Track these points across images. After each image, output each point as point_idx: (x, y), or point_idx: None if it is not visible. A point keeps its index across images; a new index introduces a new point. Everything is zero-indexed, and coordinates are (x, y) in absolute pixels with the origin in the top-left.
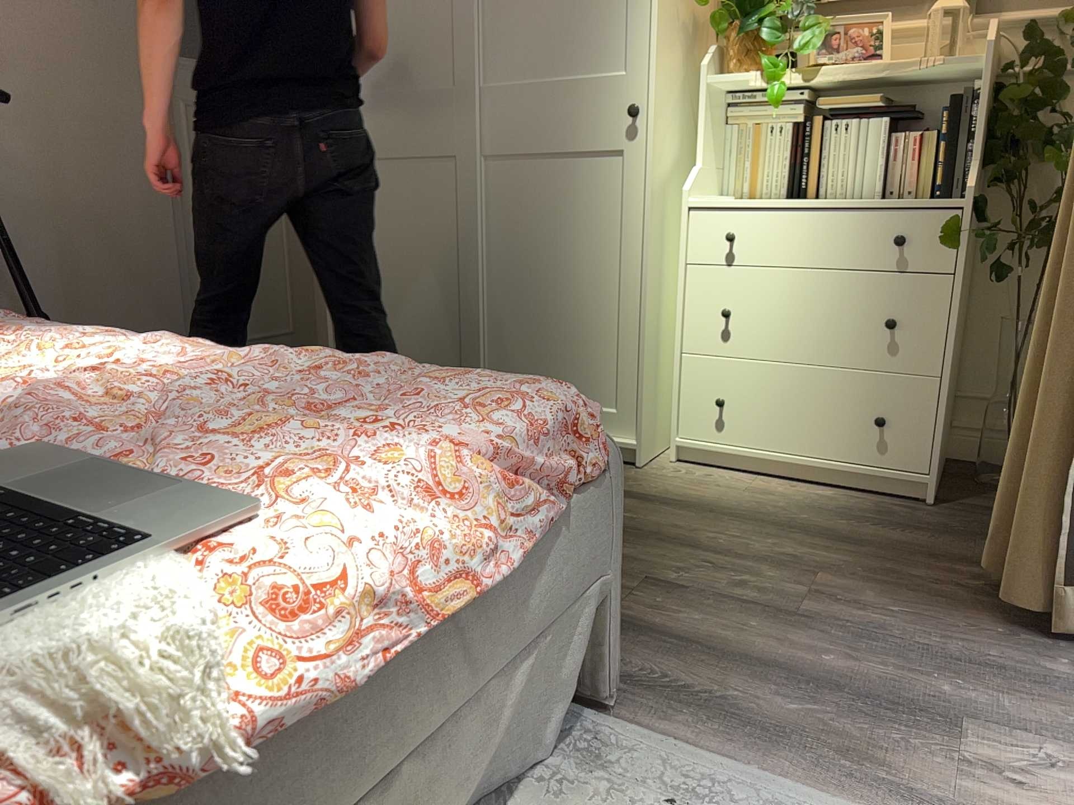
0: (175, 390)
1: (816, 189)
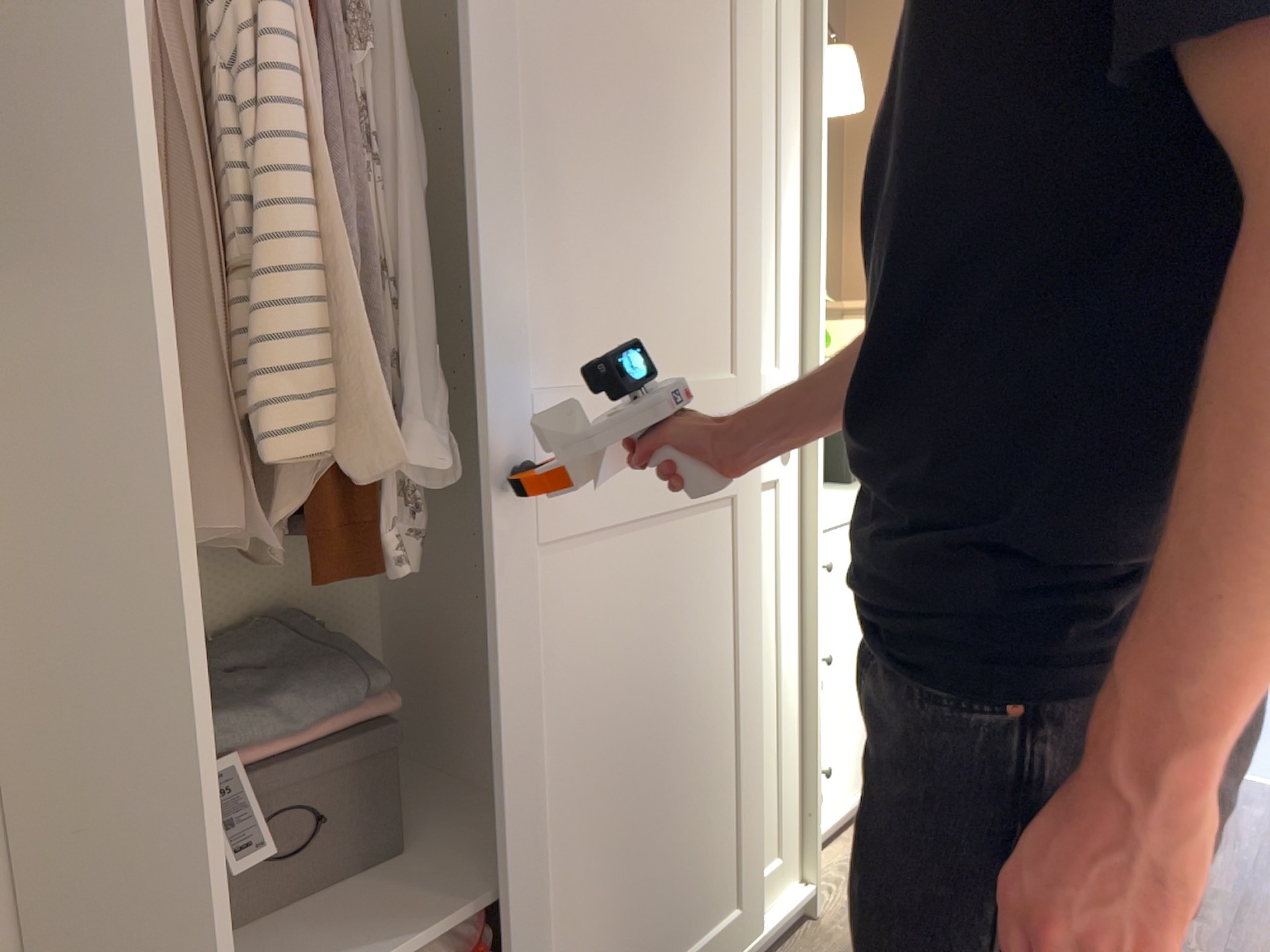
0: None
1: None
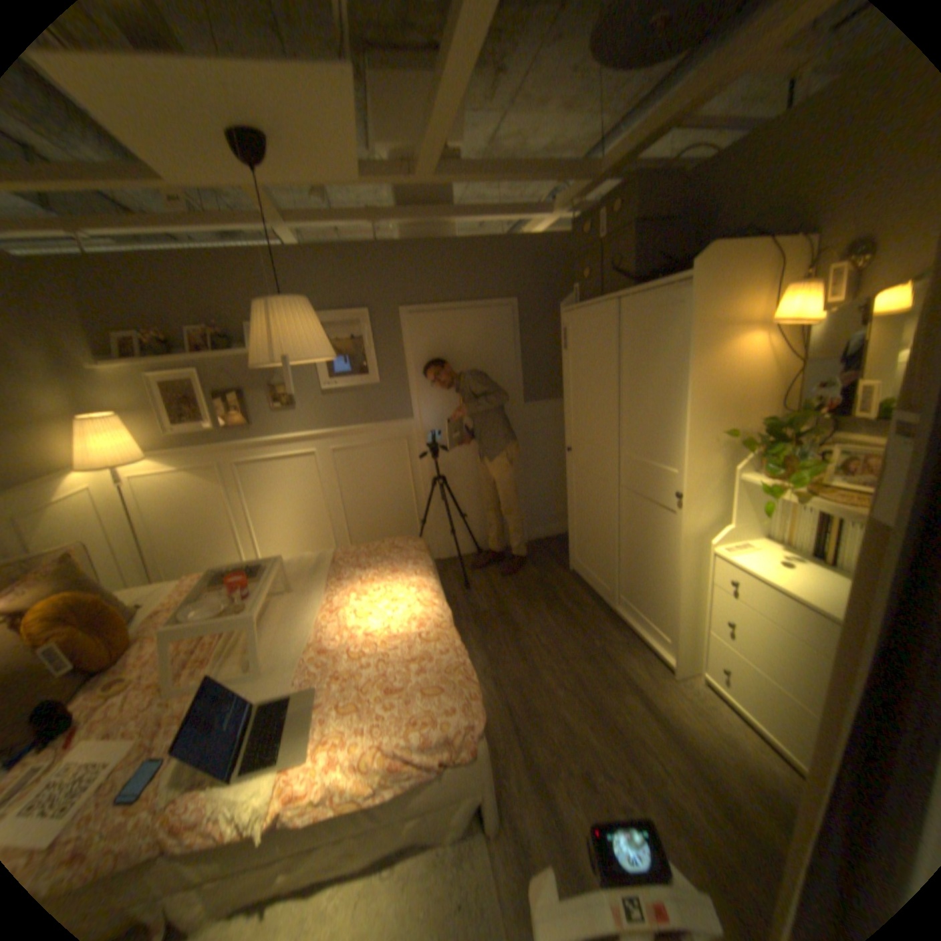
0: (388, 646)
1: (835, 560)
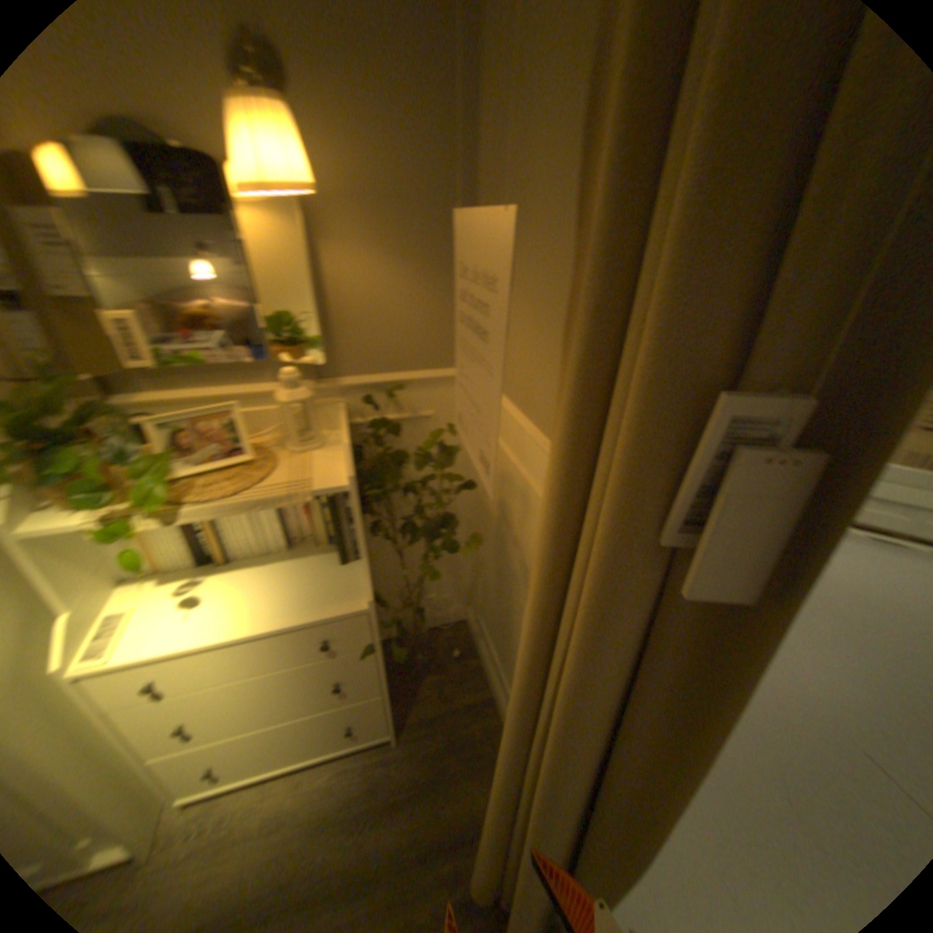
0: None
1: (221, 556)
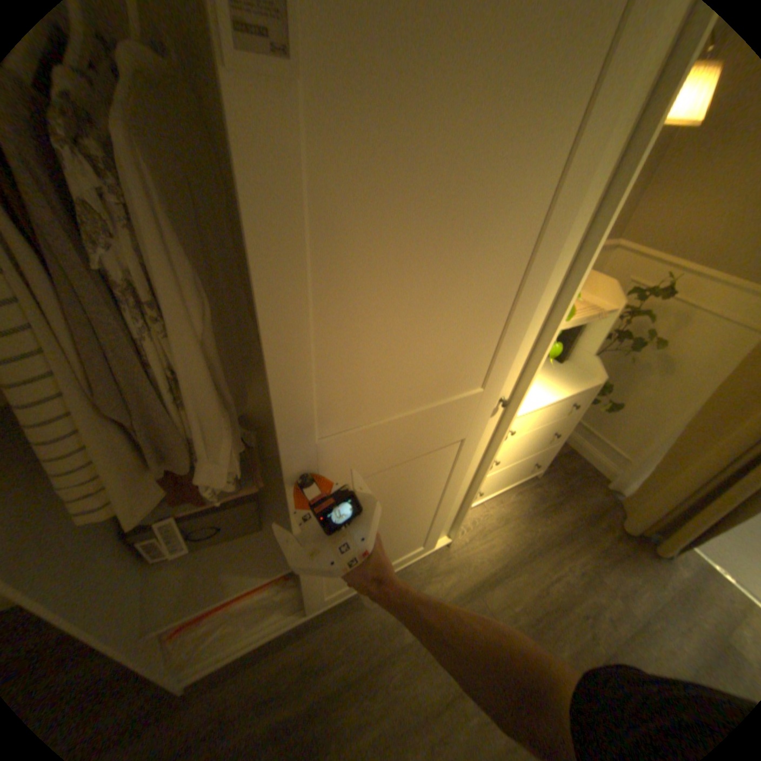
0: None
1: None
